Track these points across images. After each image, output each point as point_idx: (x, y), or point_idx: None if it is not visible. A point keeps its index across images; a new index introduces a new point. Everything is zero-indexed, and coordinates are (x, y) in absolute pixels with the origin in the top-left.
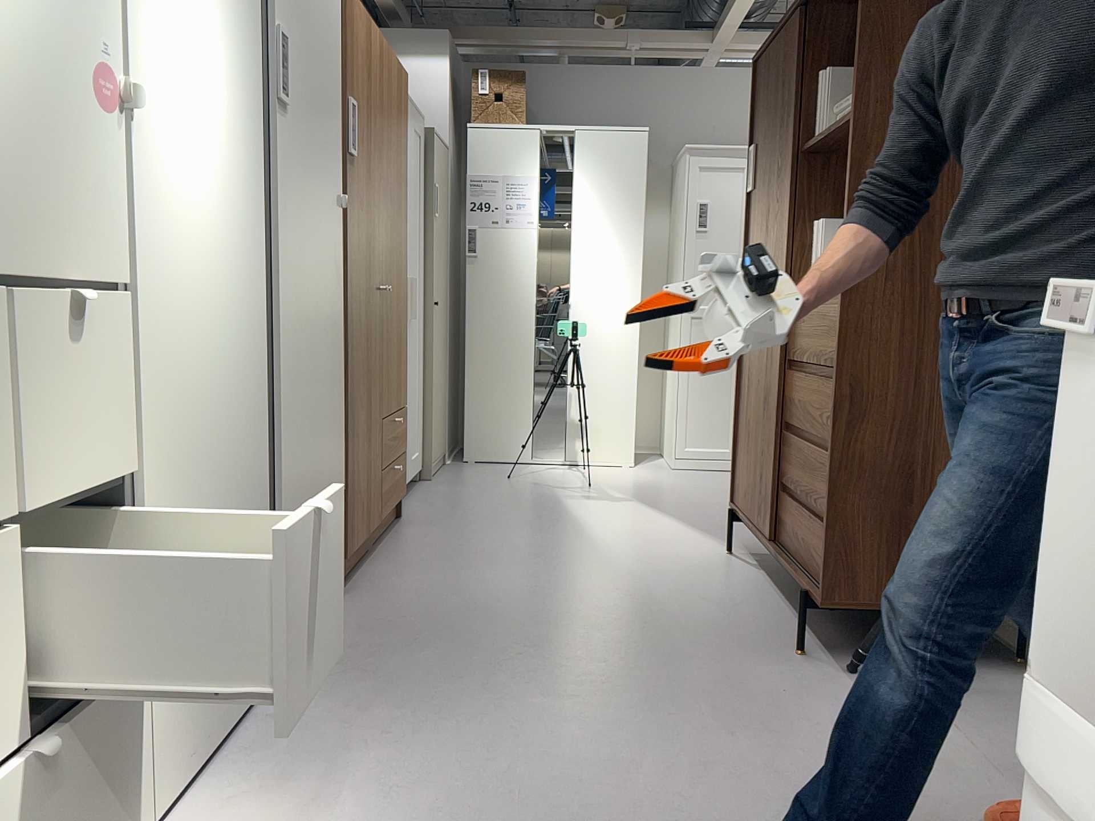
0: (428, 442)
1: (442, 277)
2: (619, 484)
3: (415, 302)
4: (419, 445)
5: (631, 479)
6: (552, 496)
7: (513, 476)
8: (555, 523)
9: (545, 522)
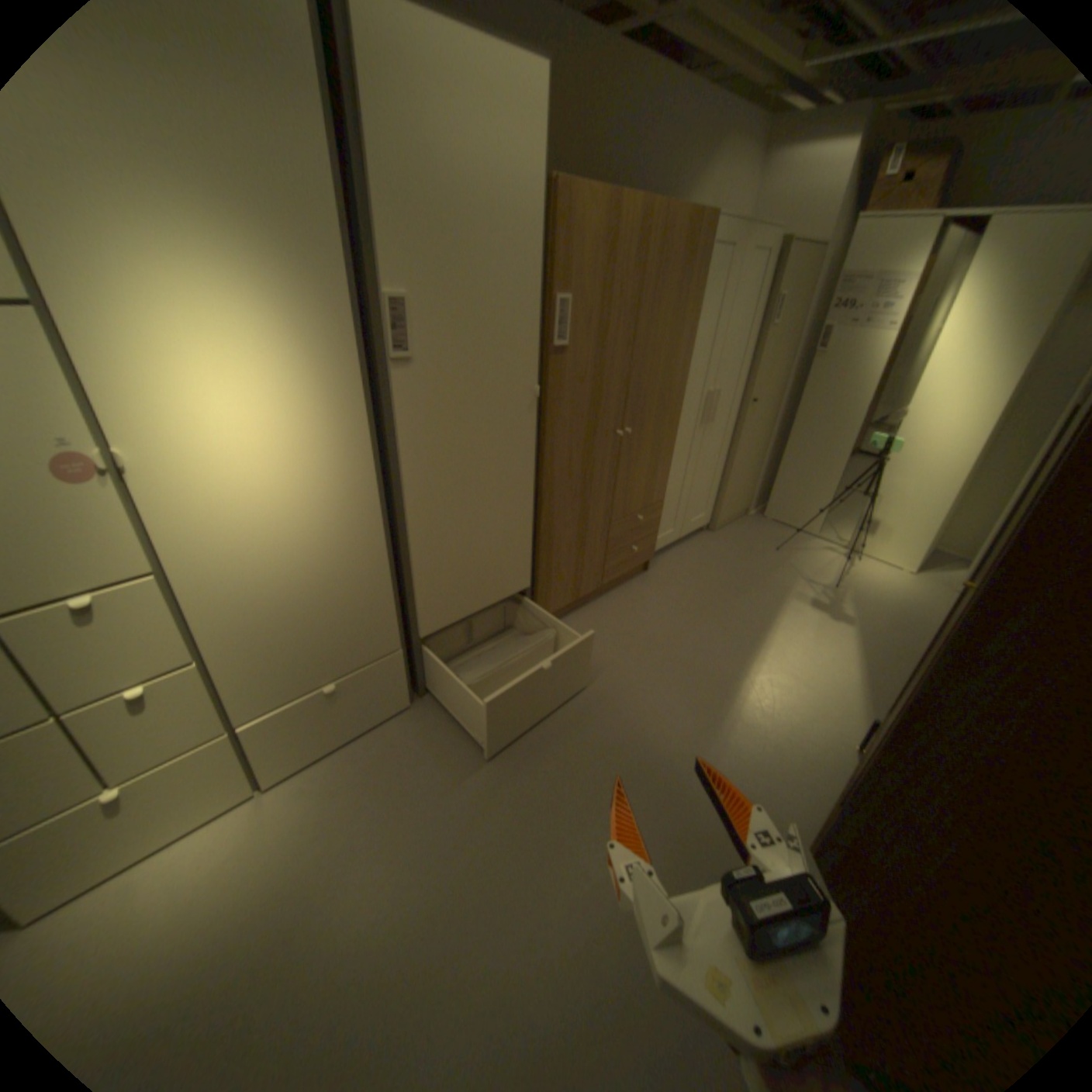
0: (720, 507)
1: (778, 374)
2: (867, 595)
3: (723, 406)
4: (709, 508)
5: (891, 590)
6: (786, 587)
7: (784, 548)
8: (747, 626)
9: (741, 620)
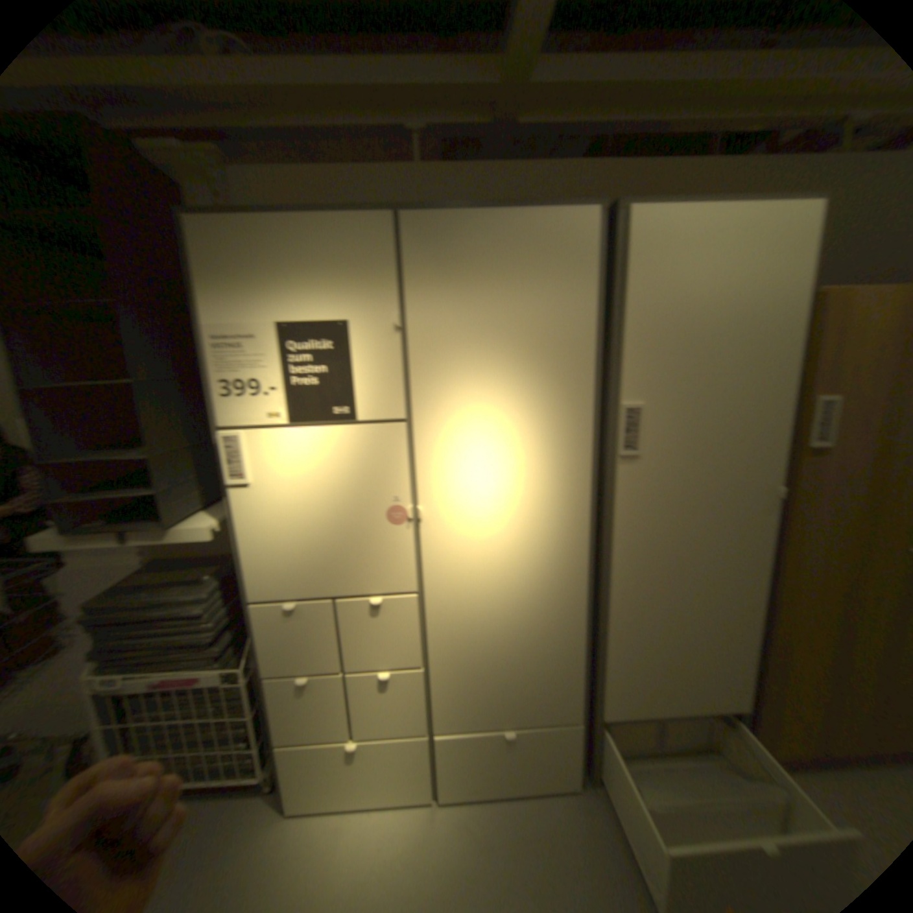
0: None
1: None
2: None
3: None
4: None
5: None
6: None
7: None
8: None
9: None
